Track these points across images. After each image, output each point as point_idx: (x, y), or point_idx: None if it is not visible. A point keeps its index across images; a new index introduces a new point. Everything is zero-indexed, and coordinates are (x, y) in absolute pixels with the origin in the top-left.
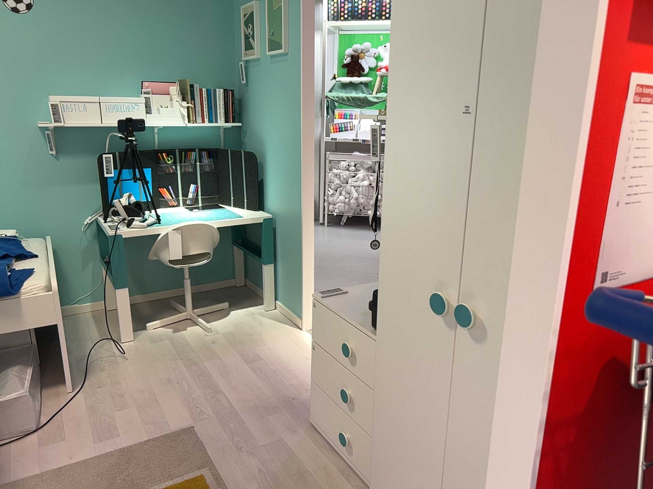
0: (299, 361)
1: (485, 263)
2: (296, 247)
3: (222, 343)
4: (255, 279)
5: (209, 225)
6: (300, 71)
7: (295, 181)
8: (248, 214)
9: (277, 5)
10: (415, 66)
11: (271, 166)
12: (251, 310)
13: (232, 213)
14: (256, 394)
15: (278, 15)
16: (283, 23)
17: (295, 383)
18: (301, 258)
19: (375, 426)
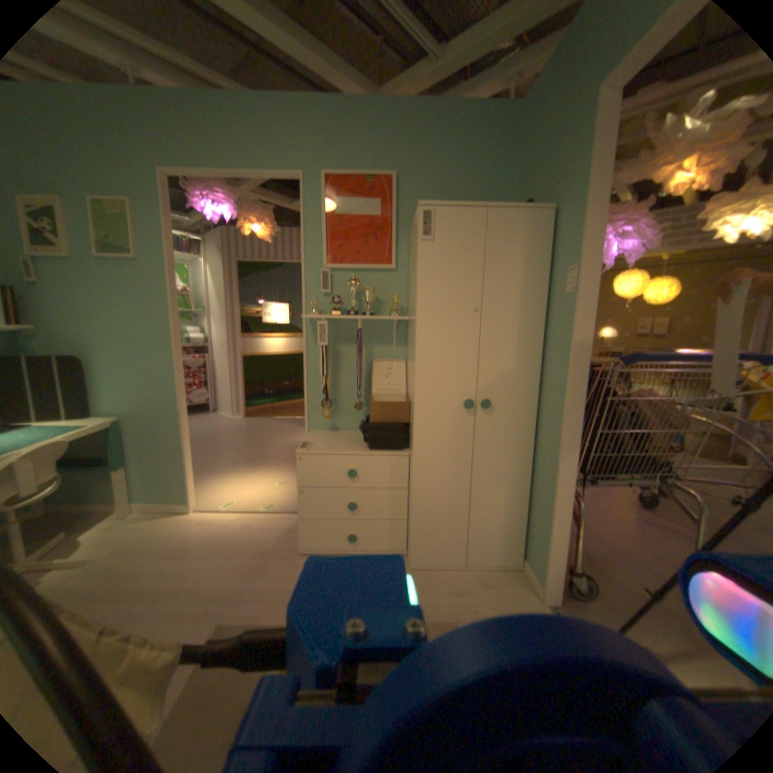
0: (224, 532)
1: (489, 379)
2: (168, 440)
3: (121, 564)
4: (74, 498)
5: (58, 443)
6: (163, 278)
7: (161, 378)
8: (87, 424)
9: (116, 212)
10: (438, 290)
11: (105, 370)
12: (100, 526)
13: (60, 427)
14: (228, 570)
15: (117, 221)
16: (129, 231)
17: (246, 544)
18: (179, 448)
19: (413, 497)
